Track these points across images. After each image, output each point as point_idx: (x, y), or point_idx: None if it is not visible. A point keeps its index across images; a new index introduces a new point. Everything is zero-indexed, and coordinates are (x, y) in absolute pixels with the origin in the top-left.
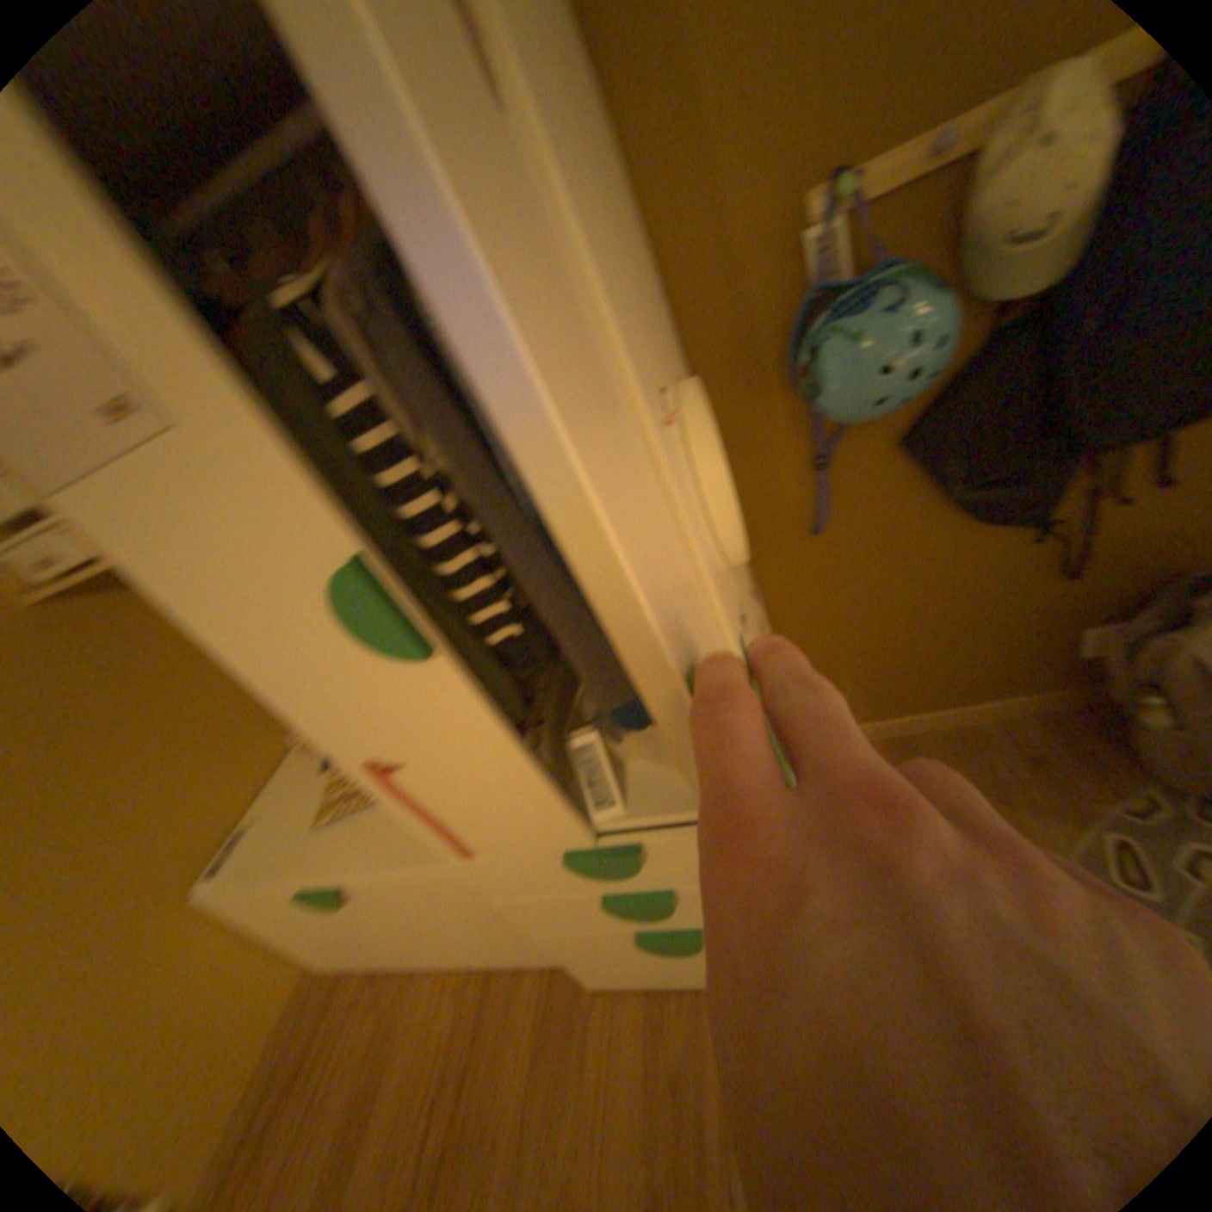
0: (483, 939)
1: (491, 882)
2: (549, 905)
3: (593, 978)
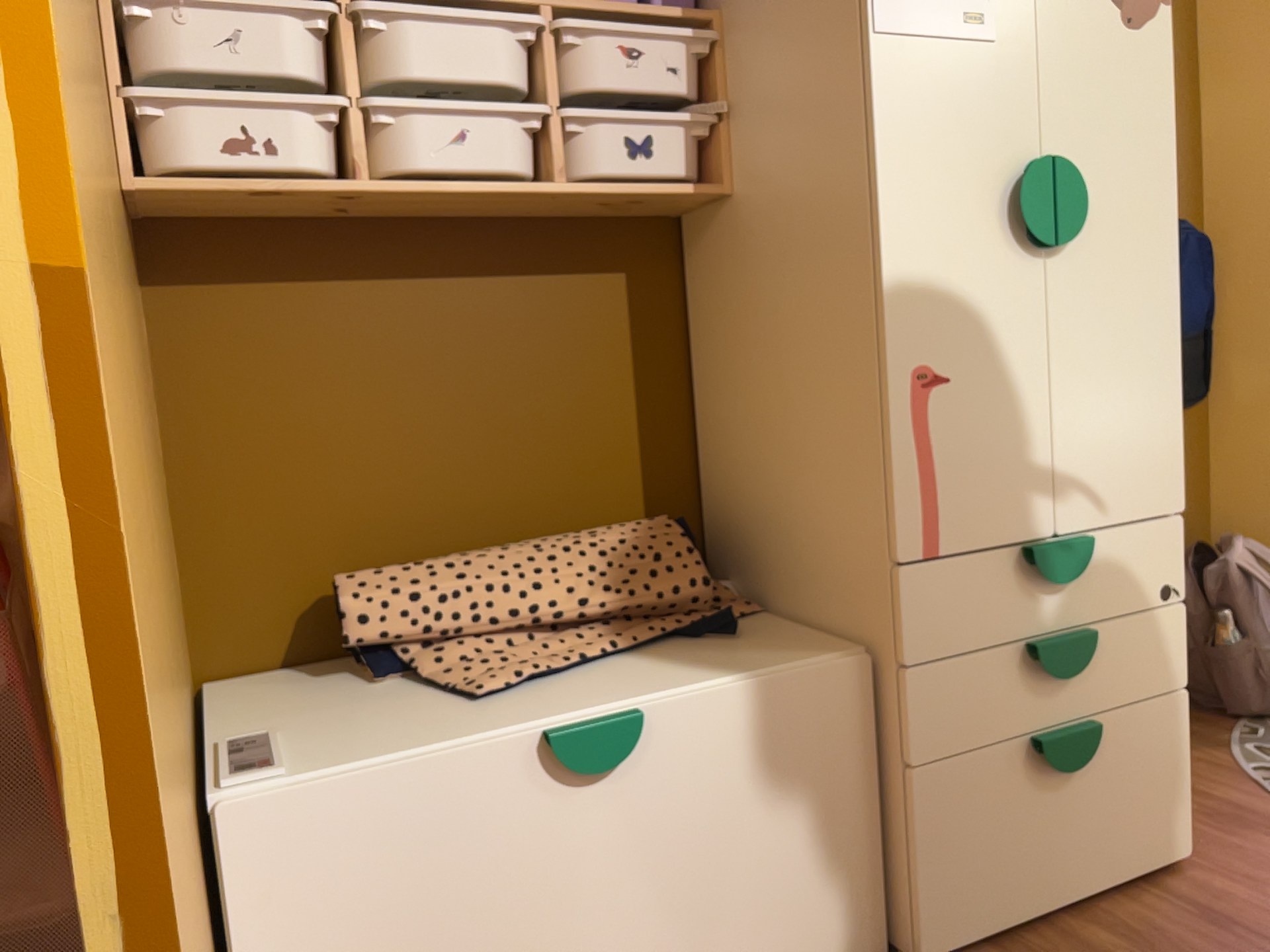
0: (779, 884)
1: (931, 618)
2: (969, 676)
3: (946, 913)
